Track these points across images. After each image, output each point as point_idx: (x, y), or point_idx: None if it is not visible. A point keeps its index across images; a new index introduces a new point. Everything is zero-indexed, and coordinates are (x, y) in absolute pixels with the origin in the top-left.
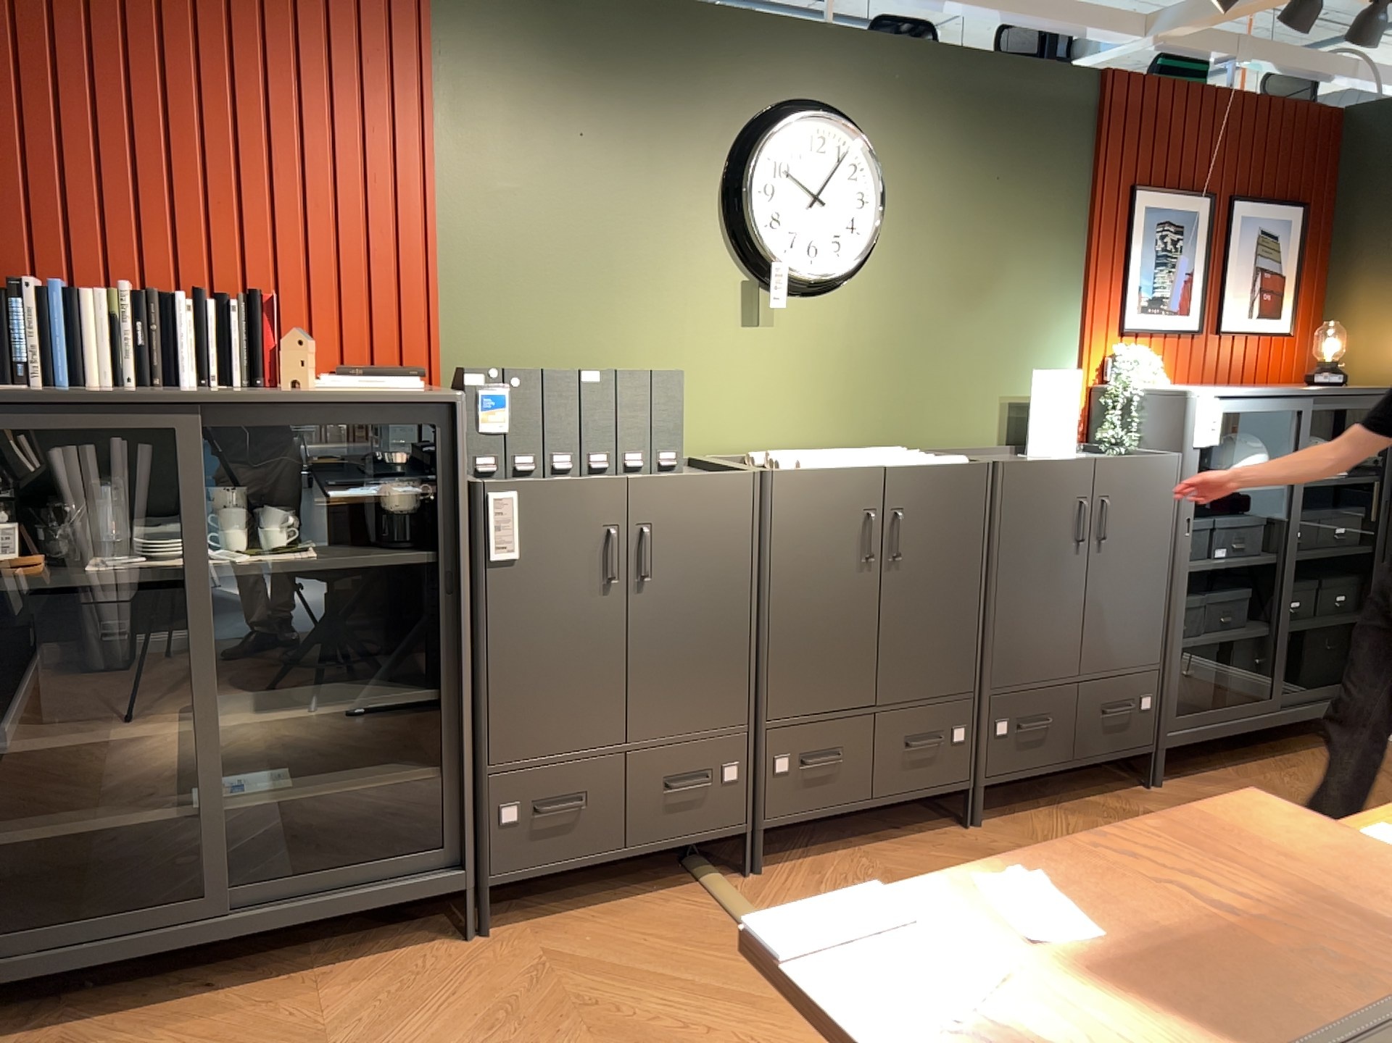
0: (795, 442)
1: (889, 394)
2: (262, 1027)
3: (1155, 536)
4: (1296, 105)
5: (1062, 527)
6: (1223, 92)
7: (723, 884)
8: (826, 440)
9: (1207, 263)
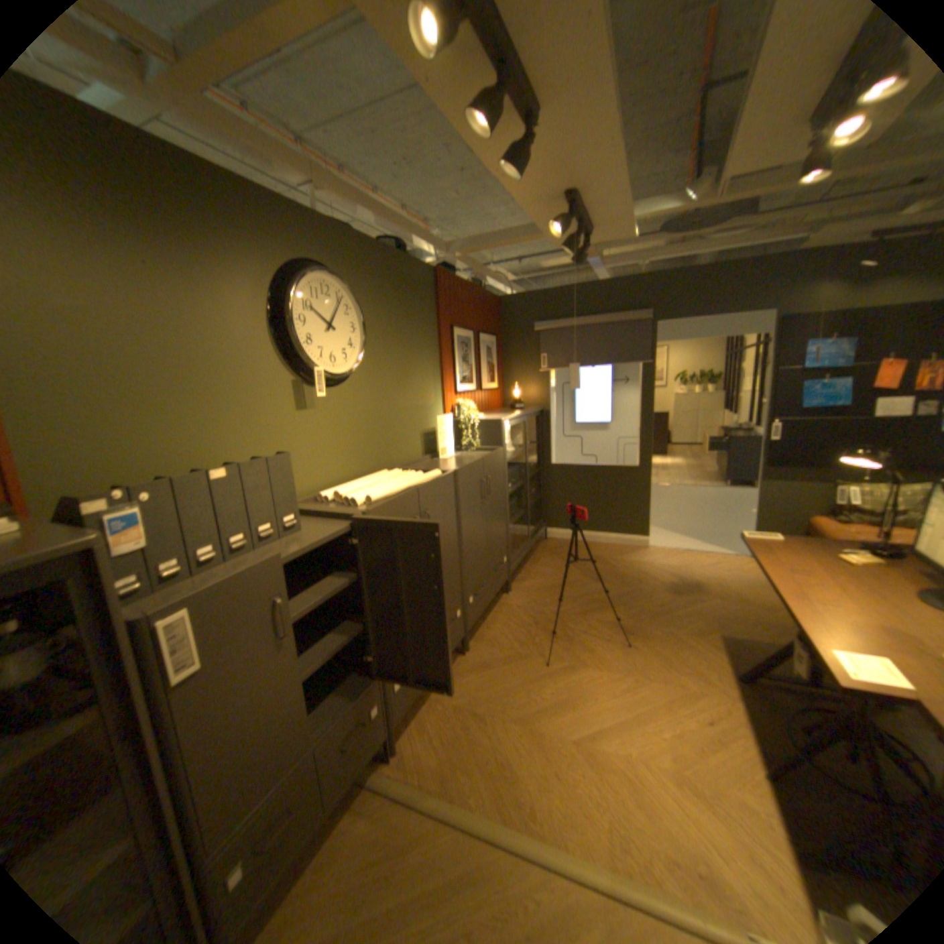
0: (337, 478)
1: (377, 440)
2: None
3: (500, 486)
4: (489, 292)
5: (477, 494)
6: (471, 283)
7: (382, 779)
8: (353, 473)
9: (475, 360)
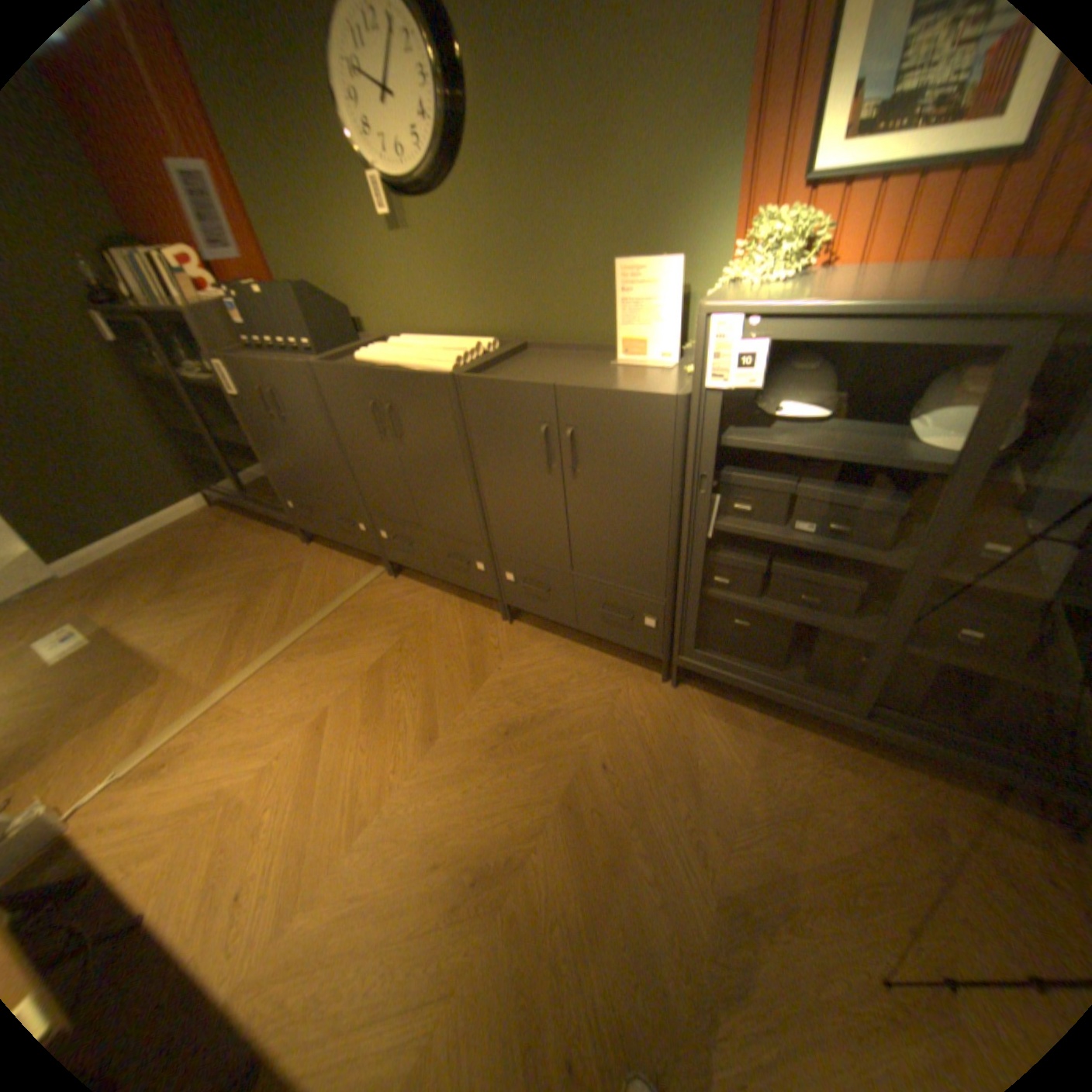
0: (447, 328)
1: (507, 288)
2: (241, 539)
3: (644, 481)
4: None
5: (528, 447)
6: None
7: (374, 574)
8: (468, 328)
9: None
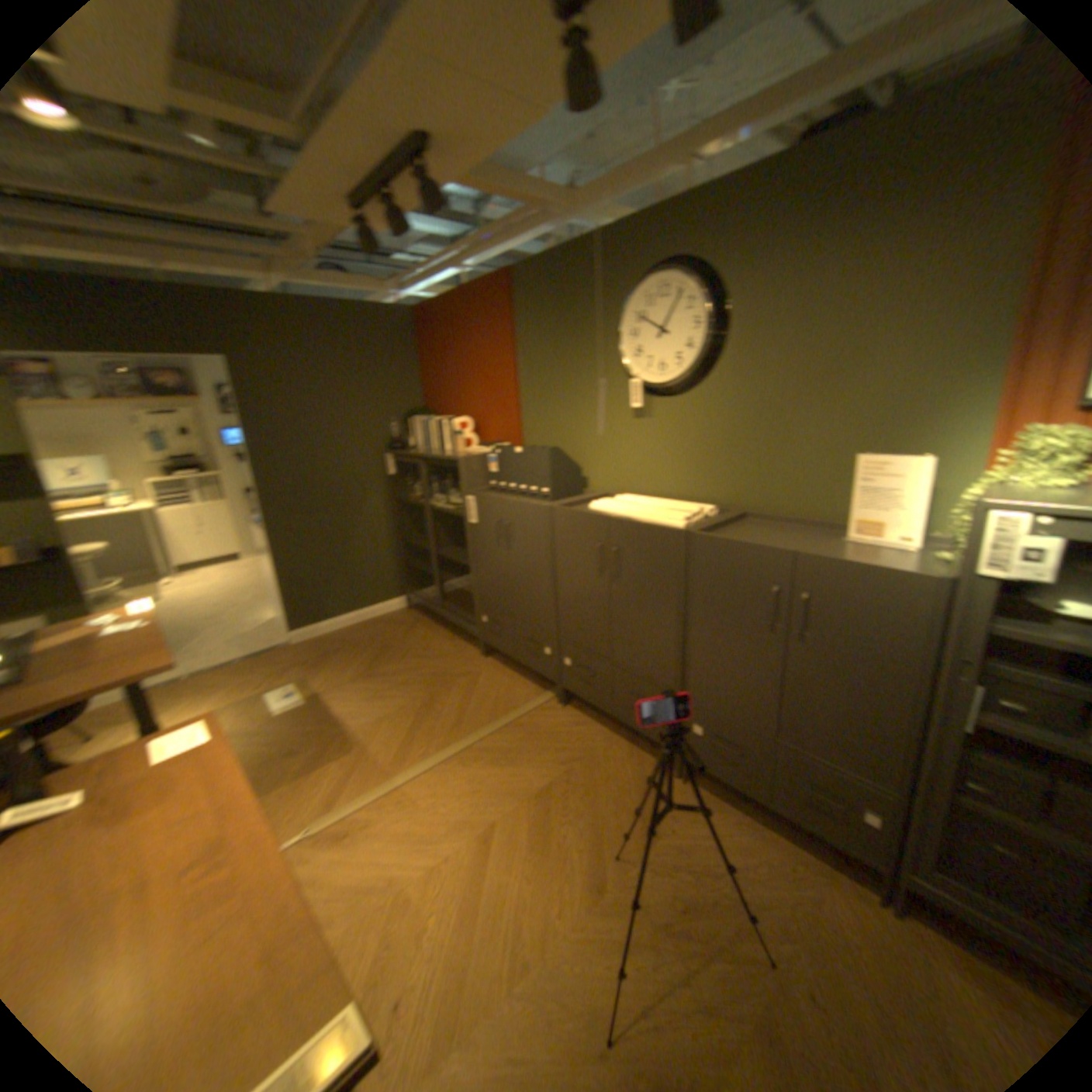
0: (665, 492)
1: (733, 466)
2: (428, 642)
3: (889, 655)
4: None
5: (753, 602)
6: None
7: (544, 699)
8: (685, 494)
9: None
